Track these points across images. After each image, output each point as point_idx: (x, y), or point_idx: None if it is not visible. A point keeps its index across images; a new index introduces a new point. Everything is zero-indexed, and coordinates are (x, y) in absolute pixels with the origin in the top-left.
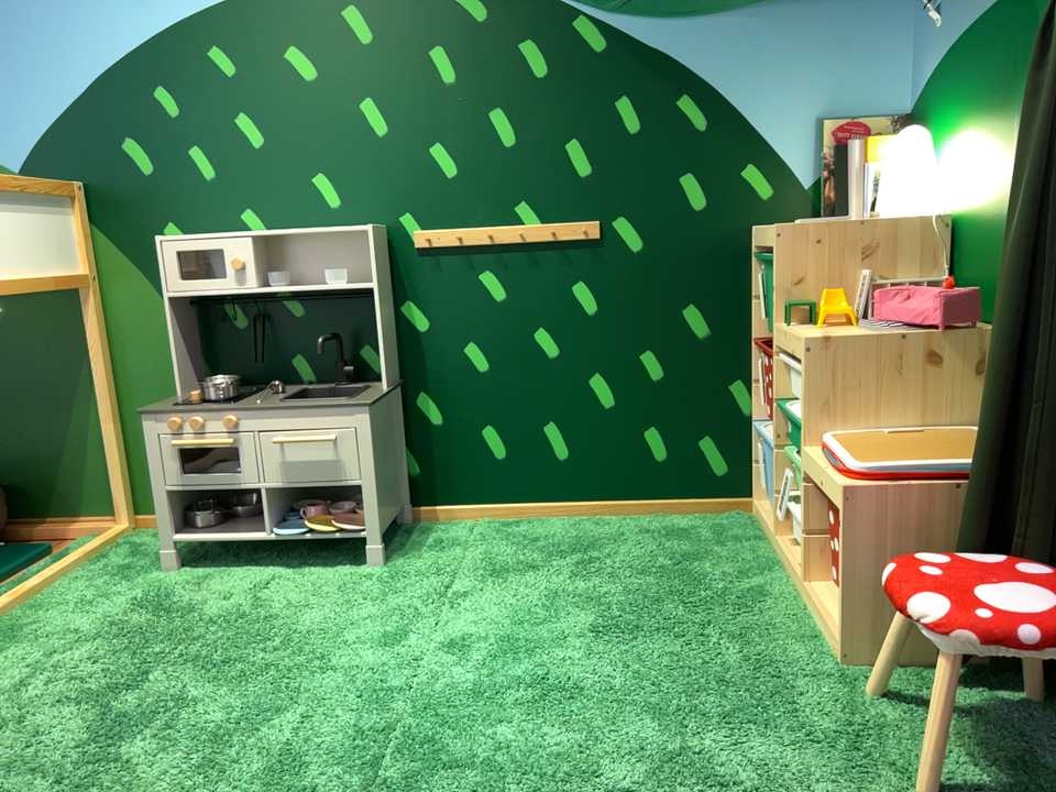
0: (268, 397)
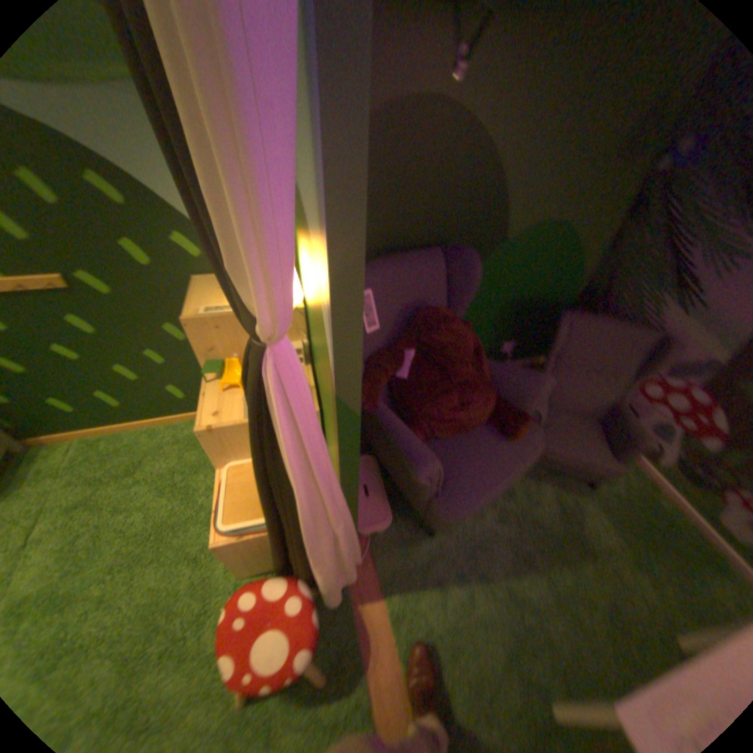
0: None
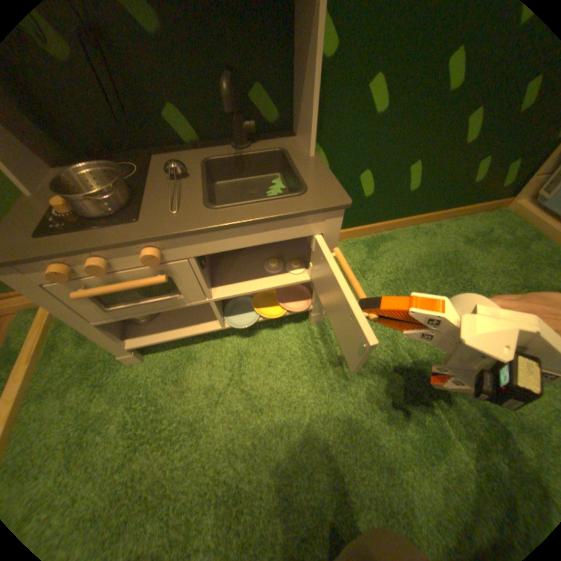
0: (178, 191)
